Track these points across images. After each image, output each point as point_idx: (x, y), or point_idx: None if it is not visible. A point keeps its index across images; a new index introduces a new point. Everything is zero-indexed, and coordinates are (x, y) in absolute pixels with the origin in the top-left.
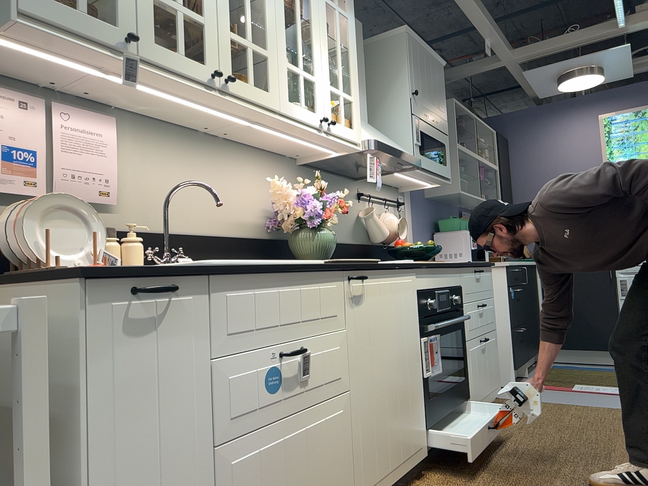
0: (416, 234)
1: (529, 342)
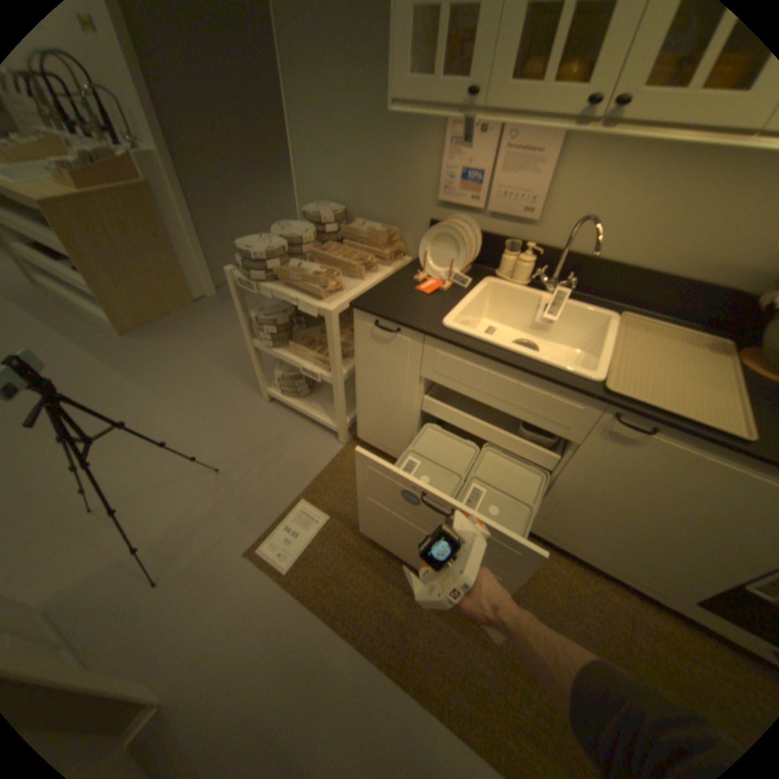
0: None
1: None
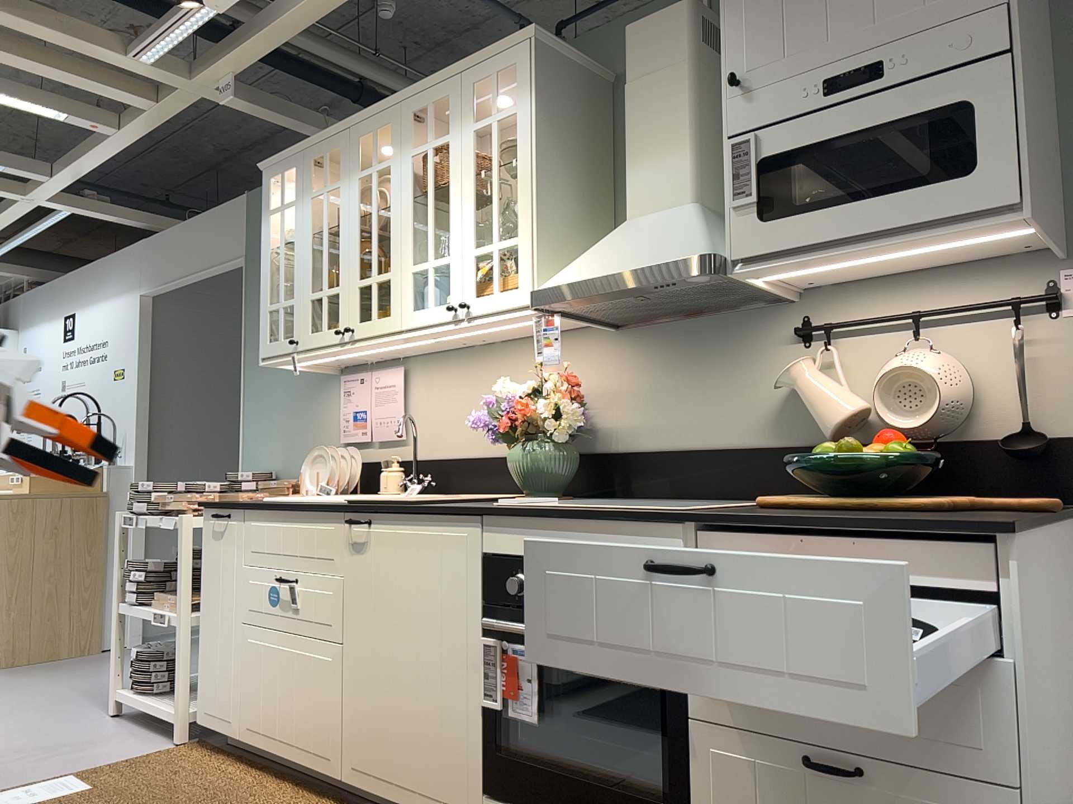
0: None
1: None
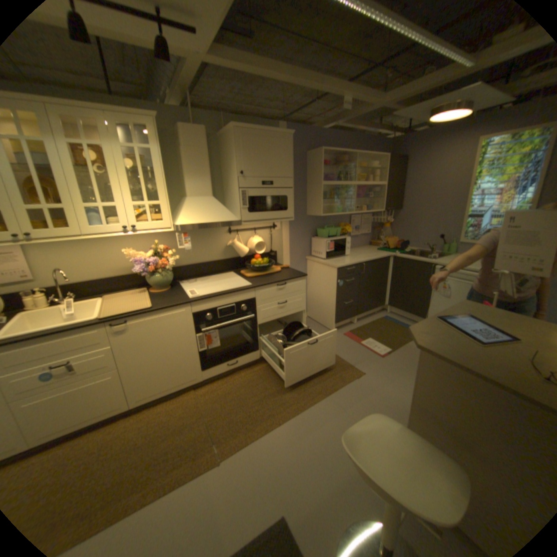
0: (291, 241)
1: (360, 306)
